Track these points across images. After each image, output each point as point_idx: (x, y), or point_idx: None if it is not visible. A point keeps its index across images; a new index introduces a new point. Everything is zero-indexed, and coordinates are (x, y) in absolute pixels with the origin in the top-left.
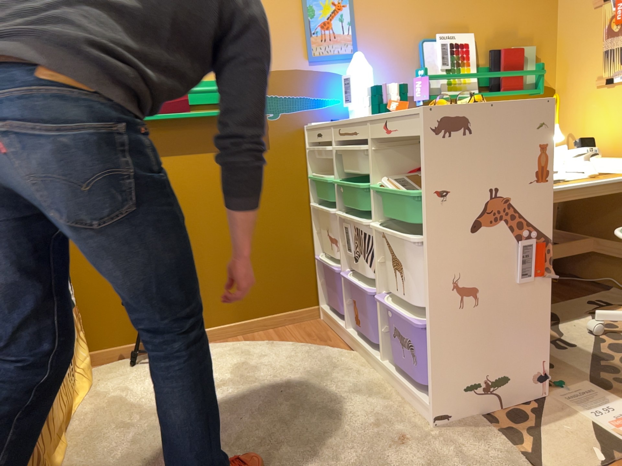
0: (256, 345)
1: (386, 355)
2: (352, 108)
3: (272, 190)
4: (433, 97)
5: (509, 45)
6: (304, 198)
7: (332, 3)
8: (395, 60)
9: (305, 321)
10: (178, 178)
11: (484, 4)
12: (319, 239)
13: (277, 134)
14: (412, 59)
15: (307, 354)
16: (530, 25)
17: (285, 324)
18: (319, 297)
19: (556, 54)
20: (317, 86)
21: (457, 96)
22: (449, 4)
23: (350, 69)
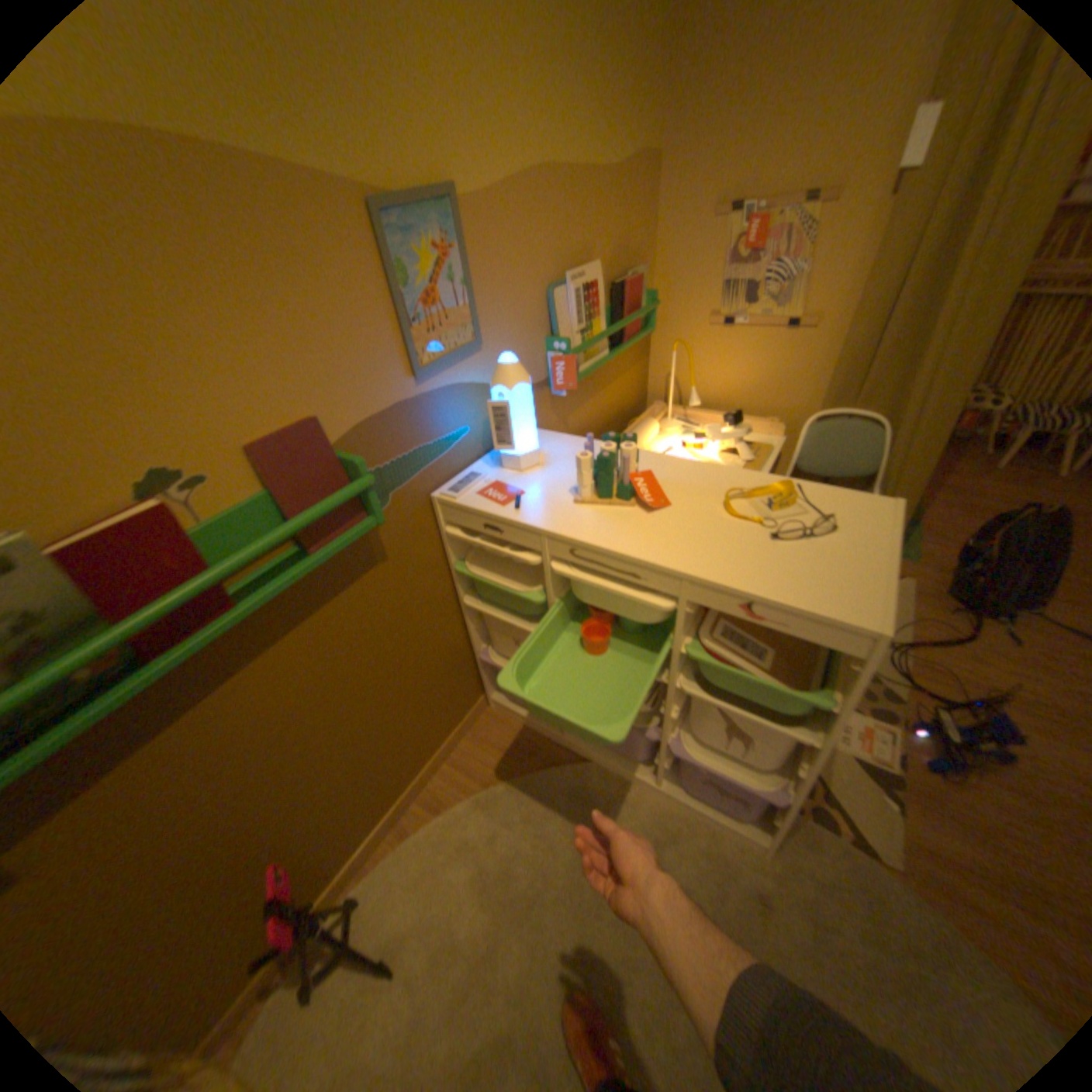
0: (462, 818)
1: (662, 779)
2: (510, 452)
3: (406, 615)
4: (577, 382)
5: (624, 268)
6: (448, 593)
7: (433, 243)
8: (524, 331)
9: (476, 723)
10: (248, 712)
11: (605, 205)
12: (477, 632)
13: (395, 530)
14: (541, 322)
15: (540, 797)
16: (640, 231)
17: (457, 745)
18: (481, 686)
19: (656, 269)
20: (434, 419)
21: (595, 368)
22: (574, 212)
23: (501, 389)
